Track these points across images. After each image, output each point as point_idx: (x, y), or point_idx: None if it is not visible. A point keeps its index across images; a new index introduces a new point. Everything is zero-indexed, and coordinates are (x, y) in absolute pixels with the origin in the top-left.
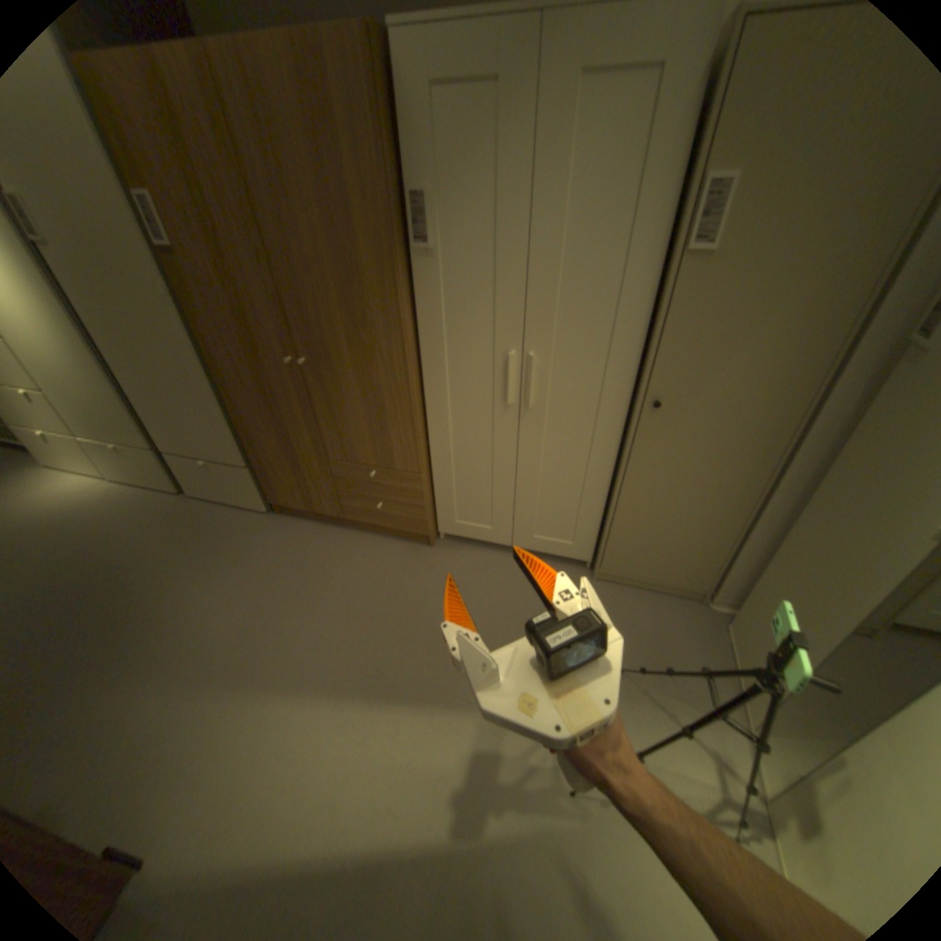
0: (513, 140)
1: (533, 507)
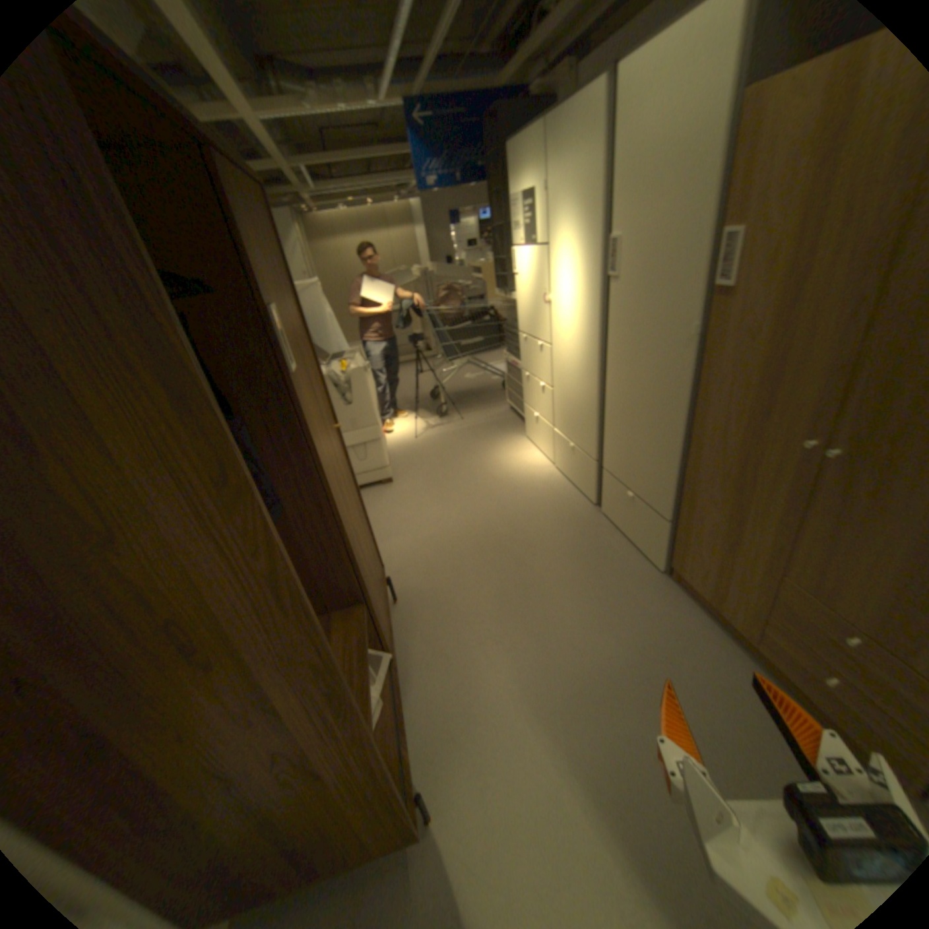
0: None
1: None
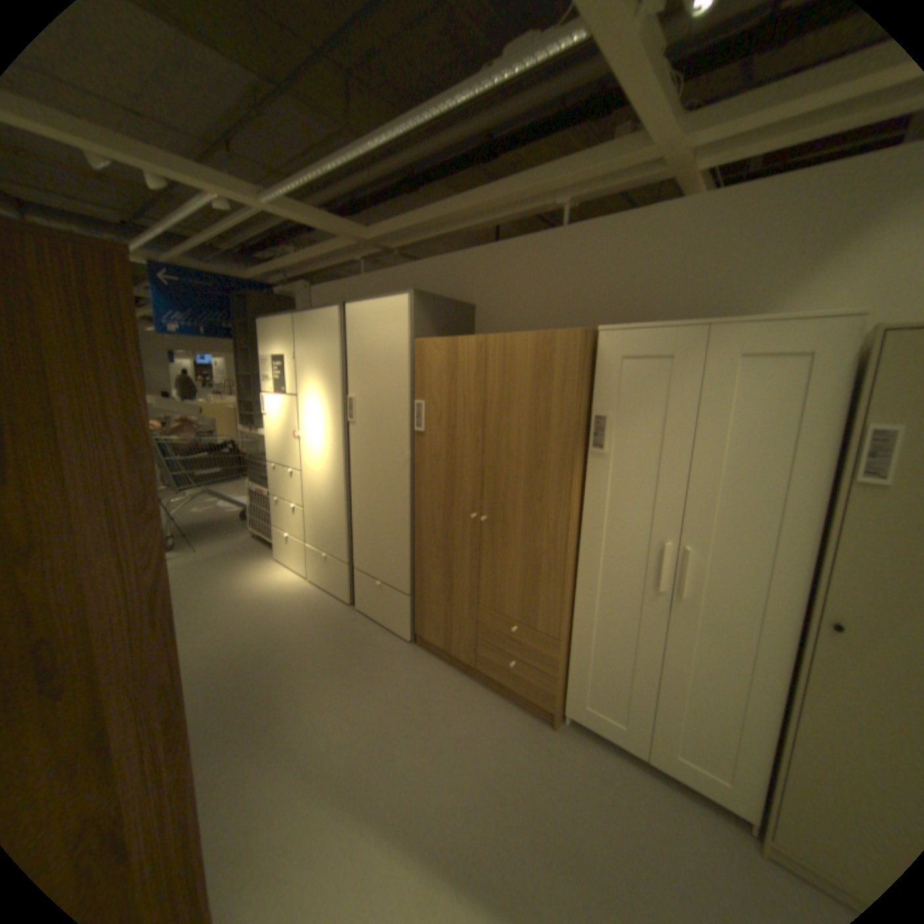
0: (683, 392)
1: (681, 718)
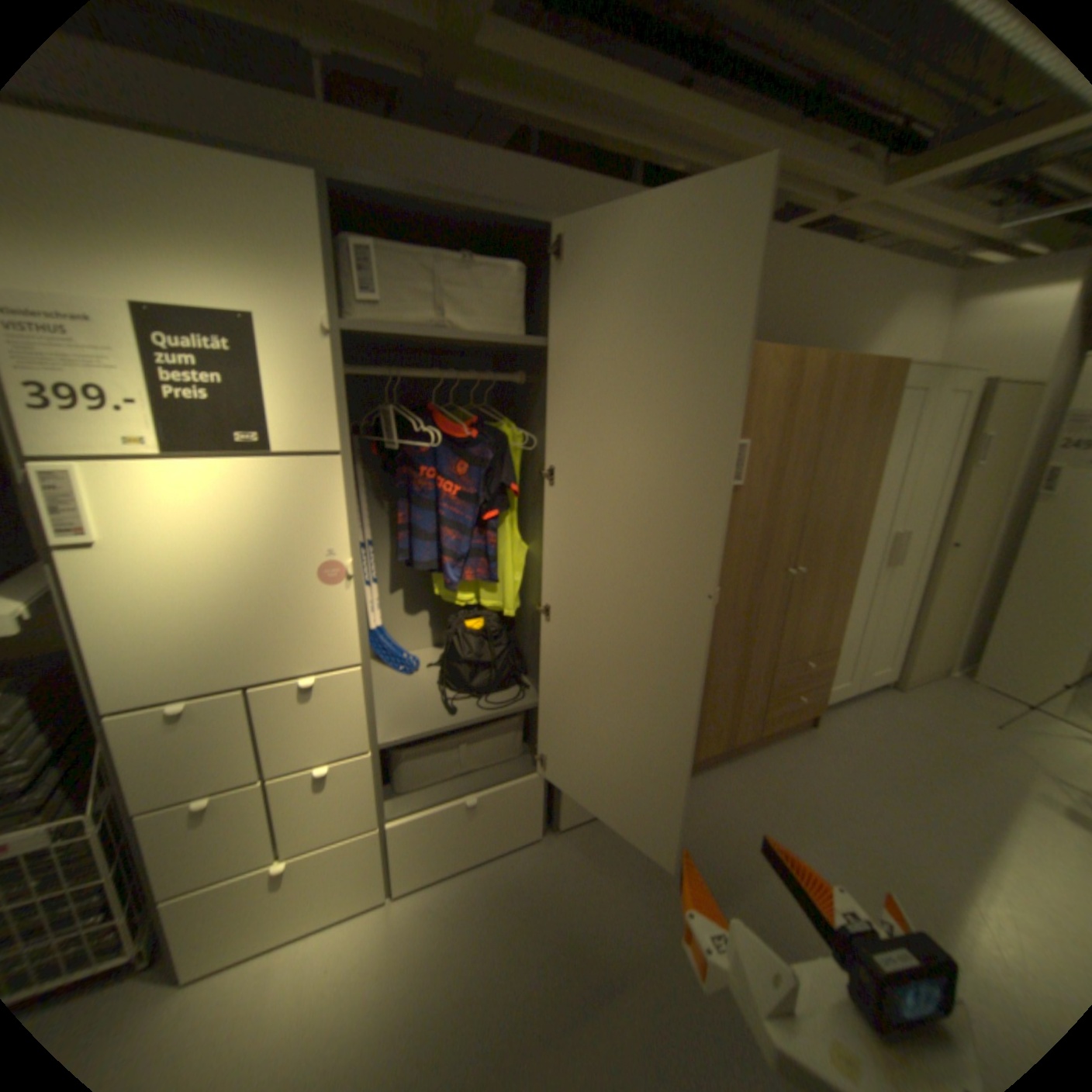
0: (928, 417)
1: (880, 649)
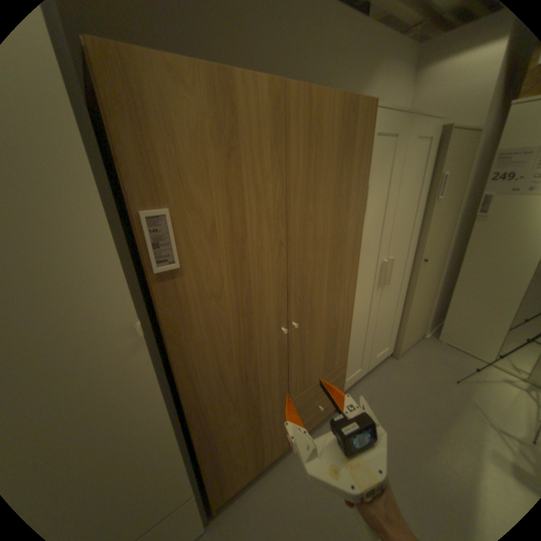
0: (398, 161)
1: (378, 340)
